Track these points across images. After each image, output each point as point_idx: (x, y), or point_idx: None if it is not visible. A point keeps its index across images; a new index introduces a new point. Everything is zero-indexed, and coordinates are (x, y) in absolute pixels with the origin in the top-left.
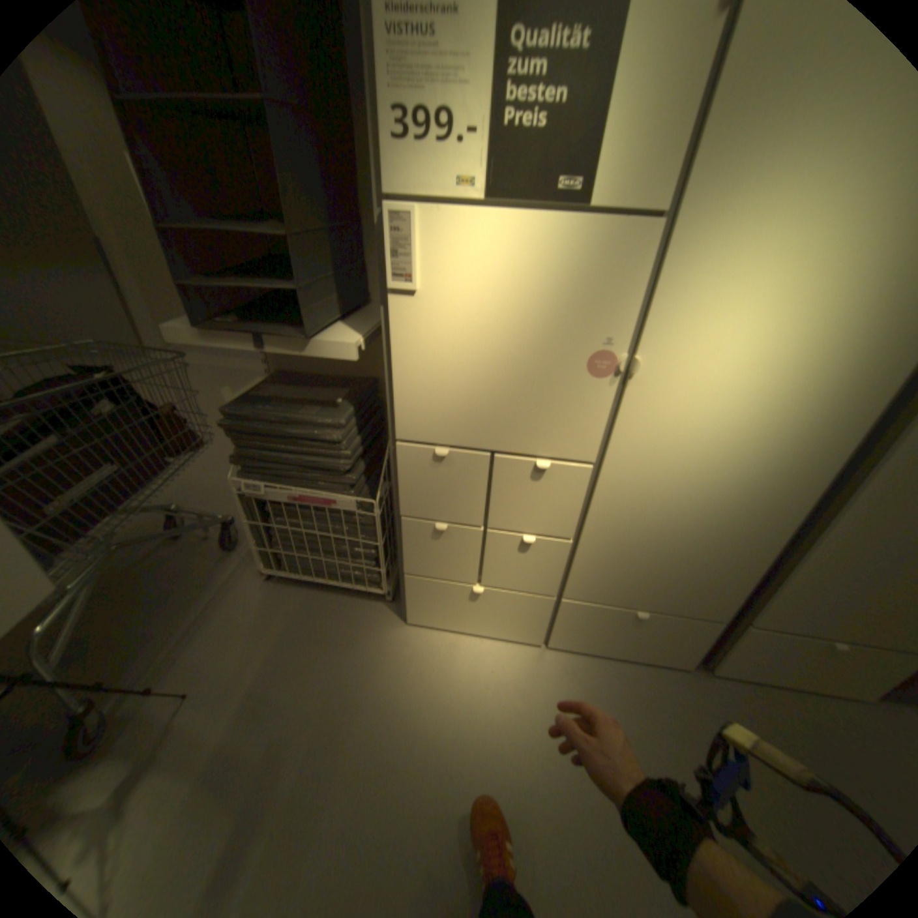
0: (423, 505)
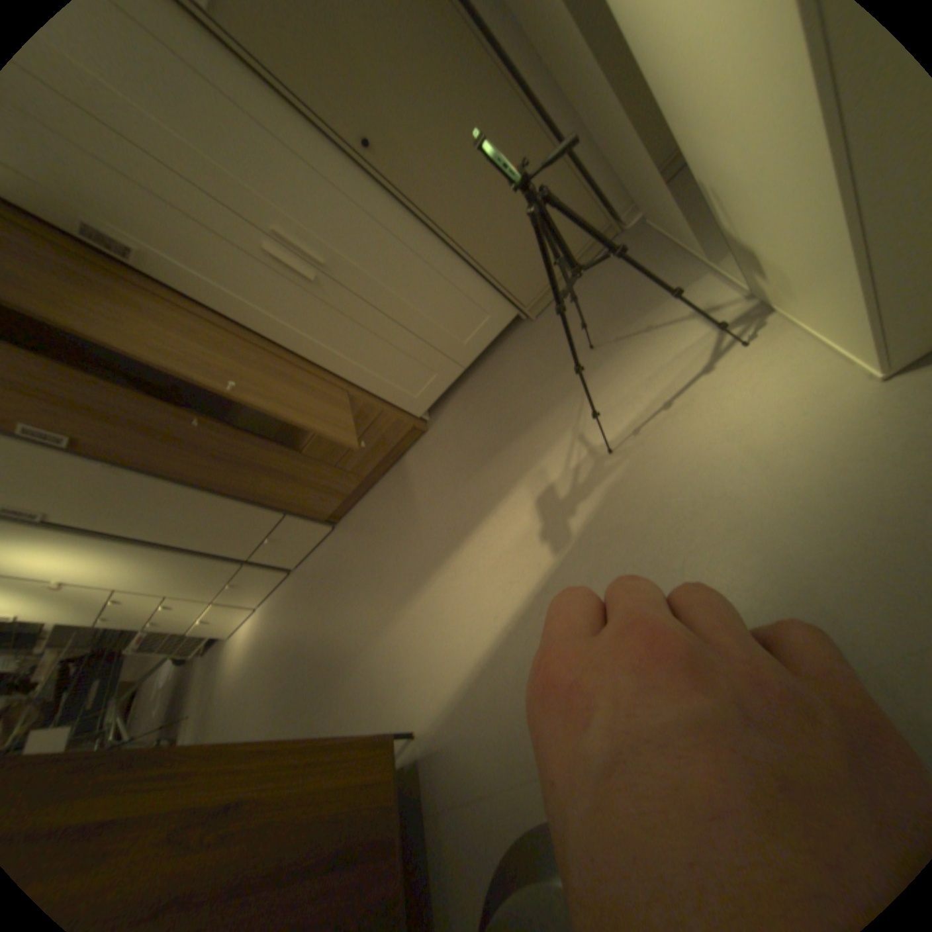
0: (136, 624)
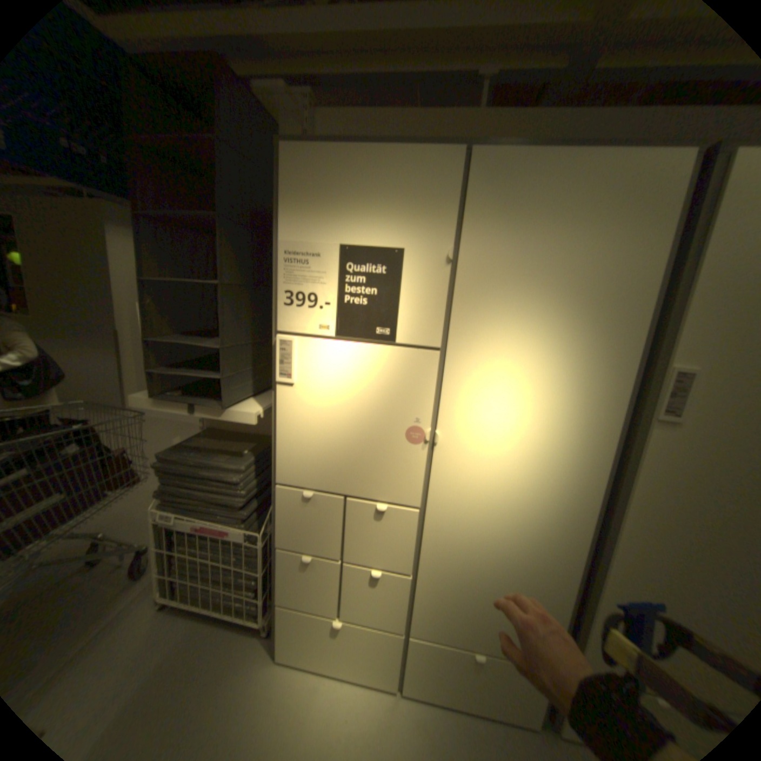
0: (293, 538)
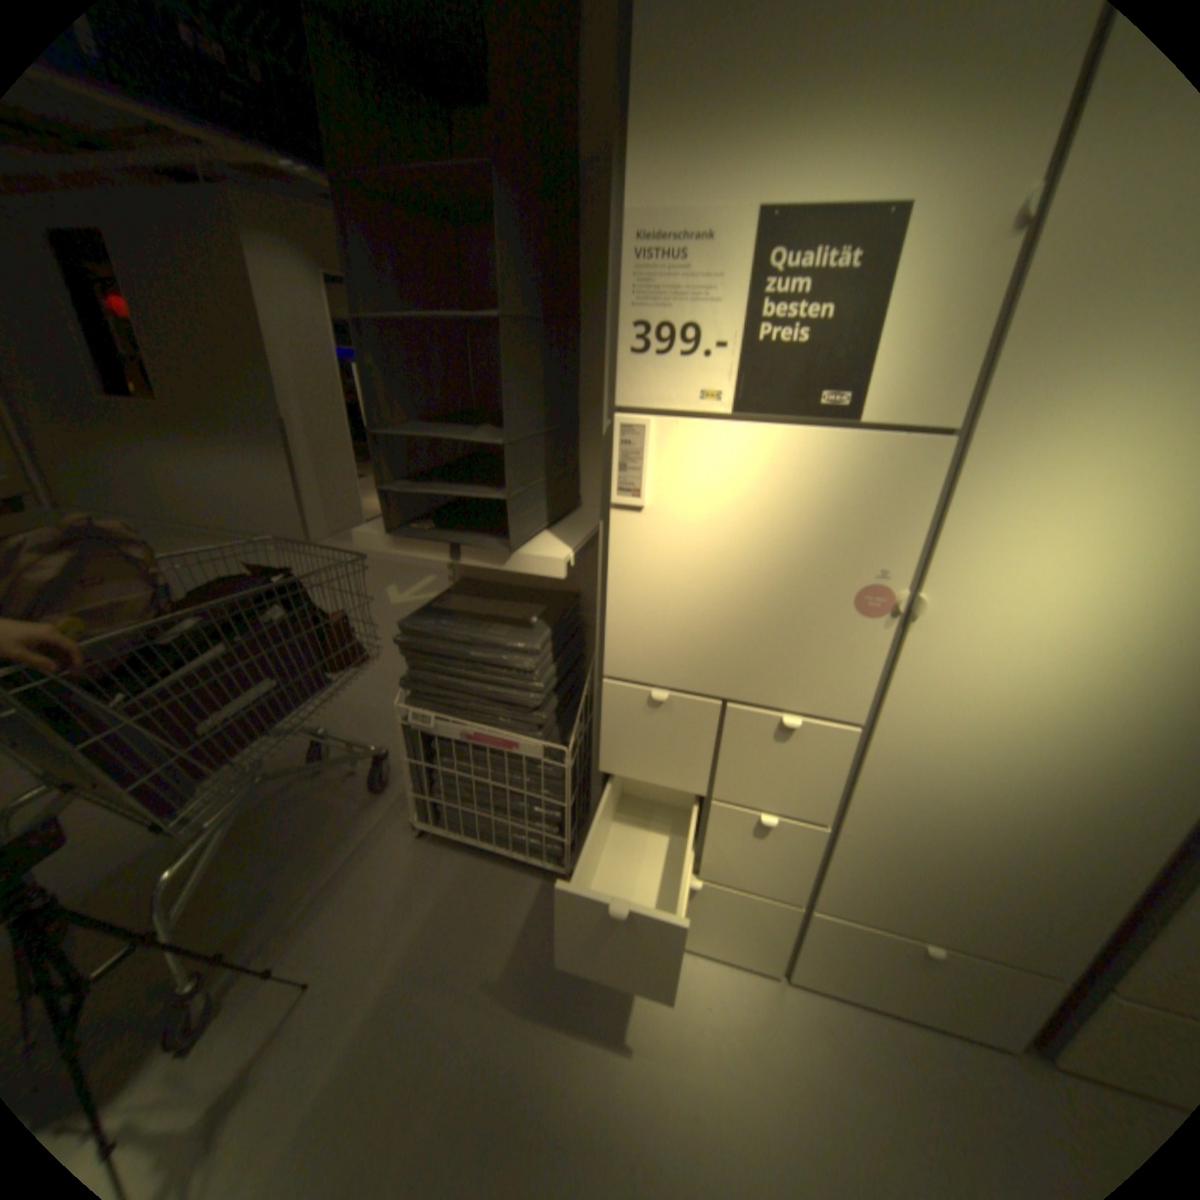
0: (629, 760)
